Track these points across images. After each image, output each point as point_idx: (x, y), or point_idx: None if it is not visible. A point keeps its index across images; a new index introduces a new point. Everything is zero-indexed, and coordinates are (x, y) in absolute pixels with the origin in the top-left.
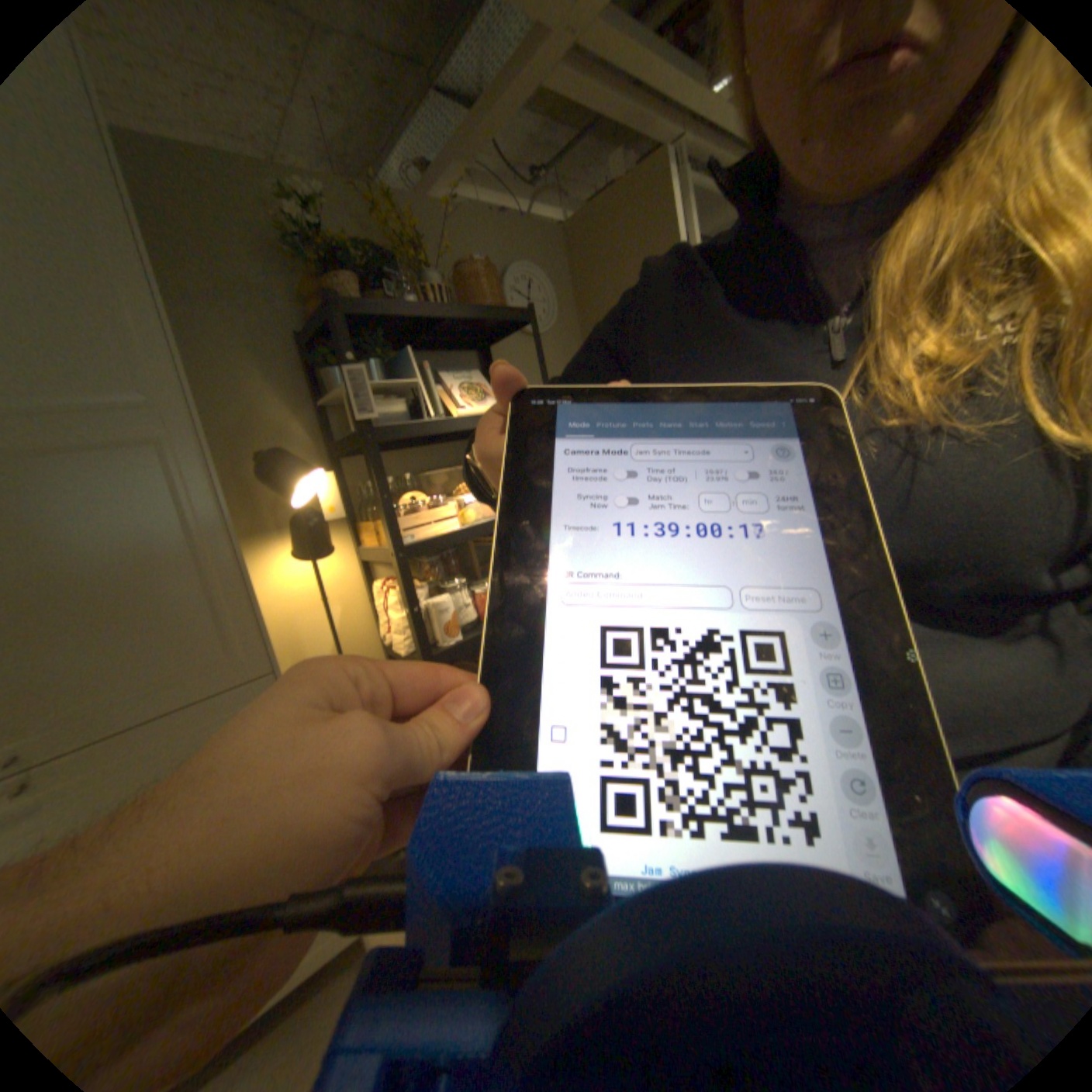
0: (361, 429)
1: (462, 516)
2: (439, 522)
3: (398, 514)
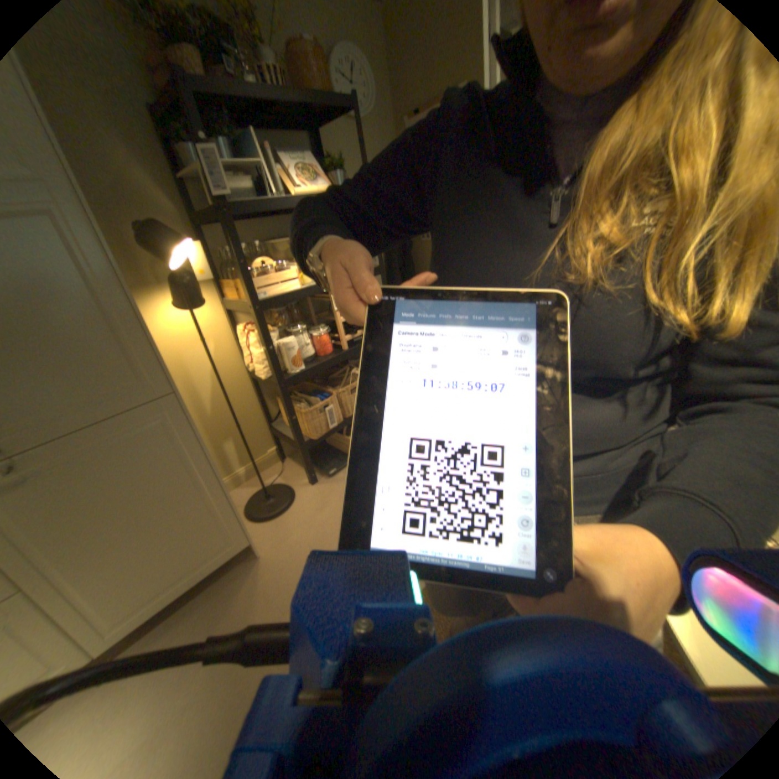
0: (218, 203)
1: (302, 279)
2: (284, 283)
3: (253, 275)
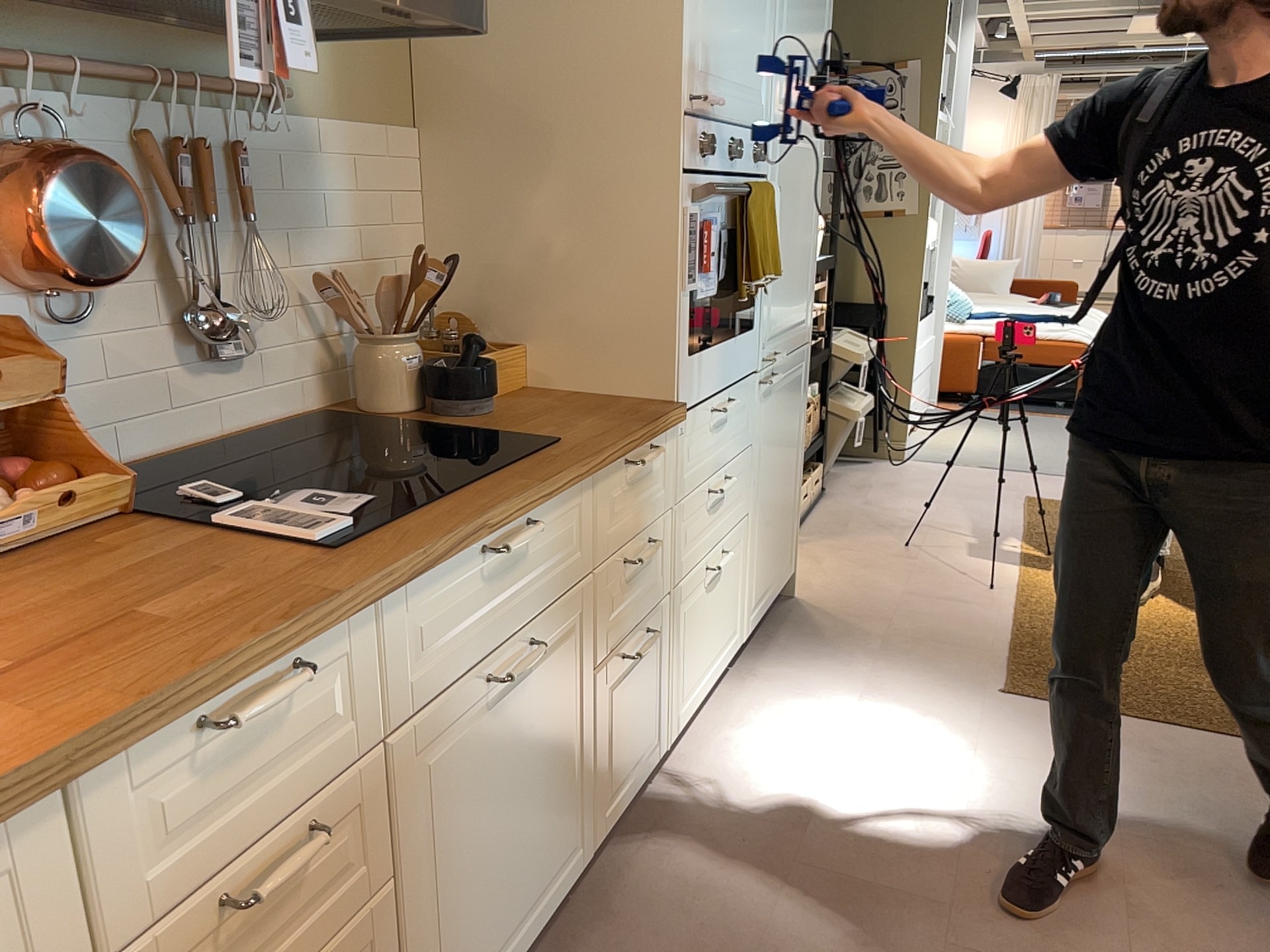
0: None
1: None
2: None
3: None
